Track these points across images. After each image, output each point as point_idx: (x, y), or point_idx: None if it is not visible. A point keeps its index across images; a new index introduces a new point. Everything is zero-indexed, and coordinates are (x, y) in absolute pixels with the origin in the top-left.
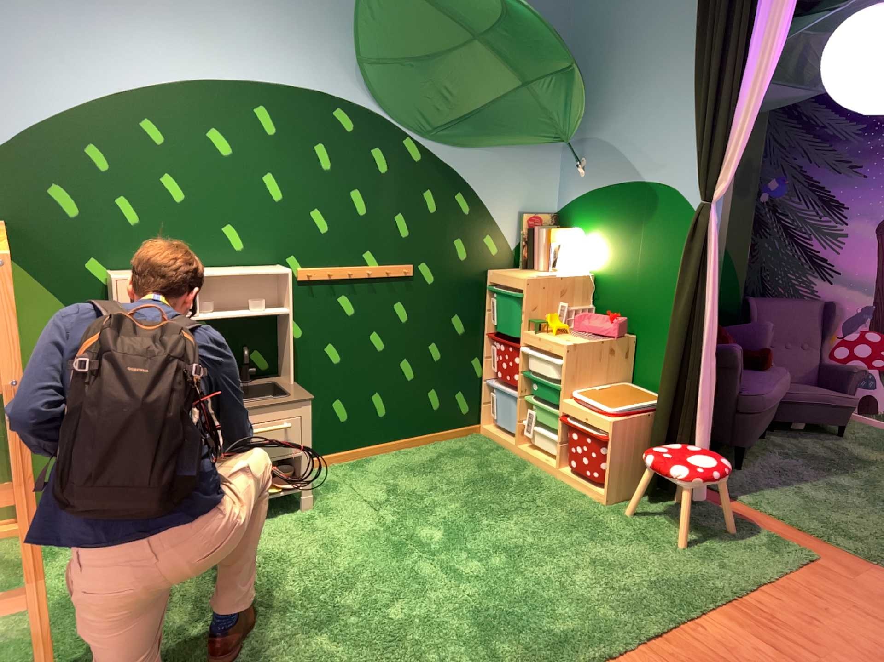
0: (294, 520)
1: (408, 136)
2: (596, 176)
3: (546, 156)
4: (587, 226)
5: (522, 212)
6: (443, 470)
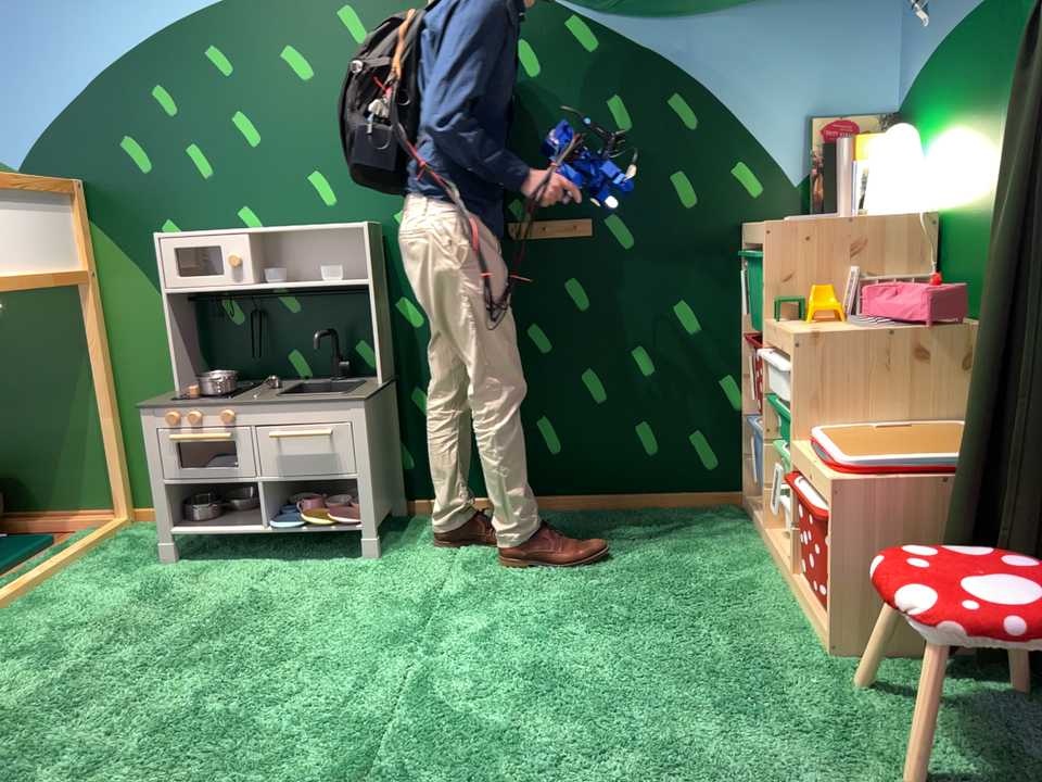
0: (334, 572)
1: (571, 7)
2: (946, 7)
3: (869, 1)
4: (935, 113)
5: (816, 114)
6: (610, 549)
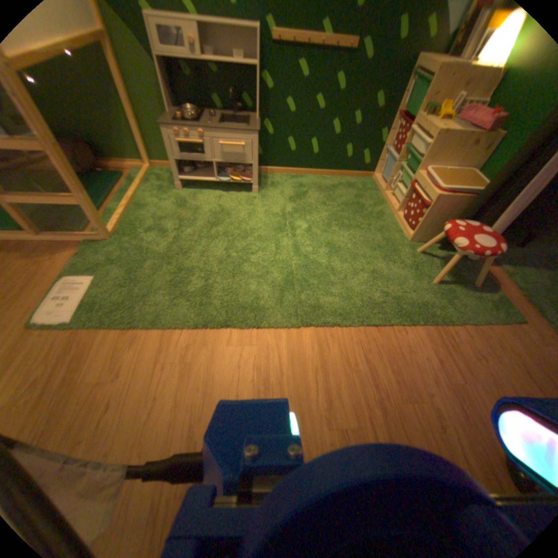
0: (243, 197)
1: None
2: None
3: None
4: None
5: None
6: (333, 193)
